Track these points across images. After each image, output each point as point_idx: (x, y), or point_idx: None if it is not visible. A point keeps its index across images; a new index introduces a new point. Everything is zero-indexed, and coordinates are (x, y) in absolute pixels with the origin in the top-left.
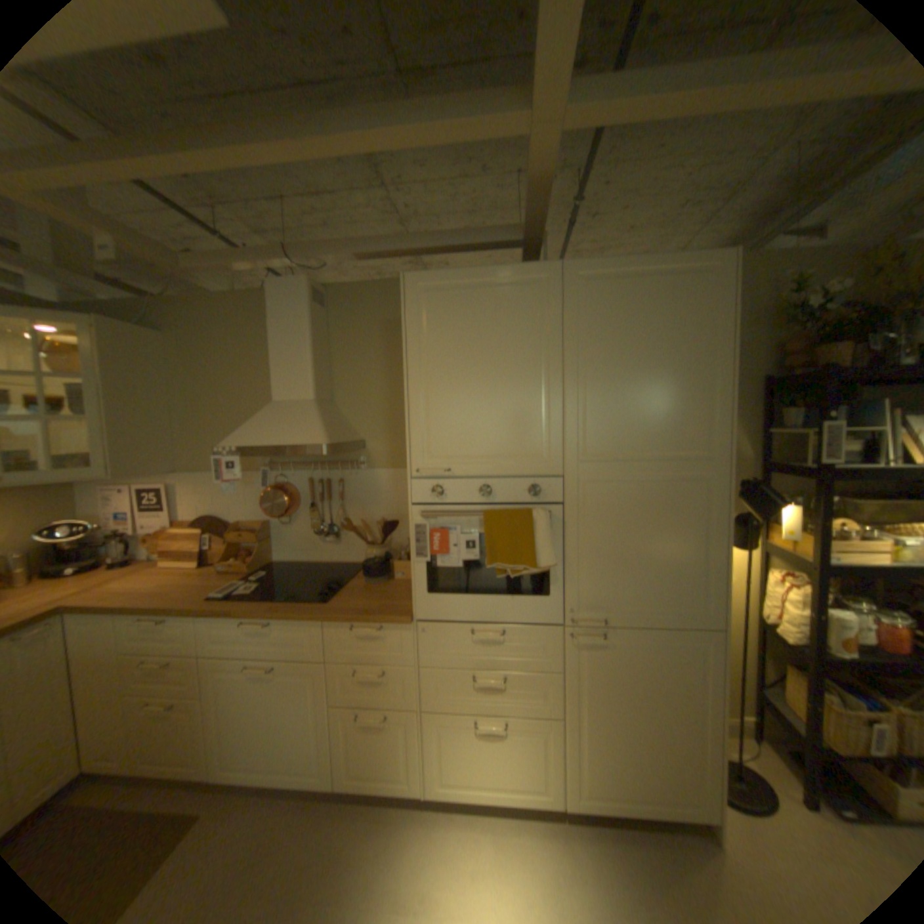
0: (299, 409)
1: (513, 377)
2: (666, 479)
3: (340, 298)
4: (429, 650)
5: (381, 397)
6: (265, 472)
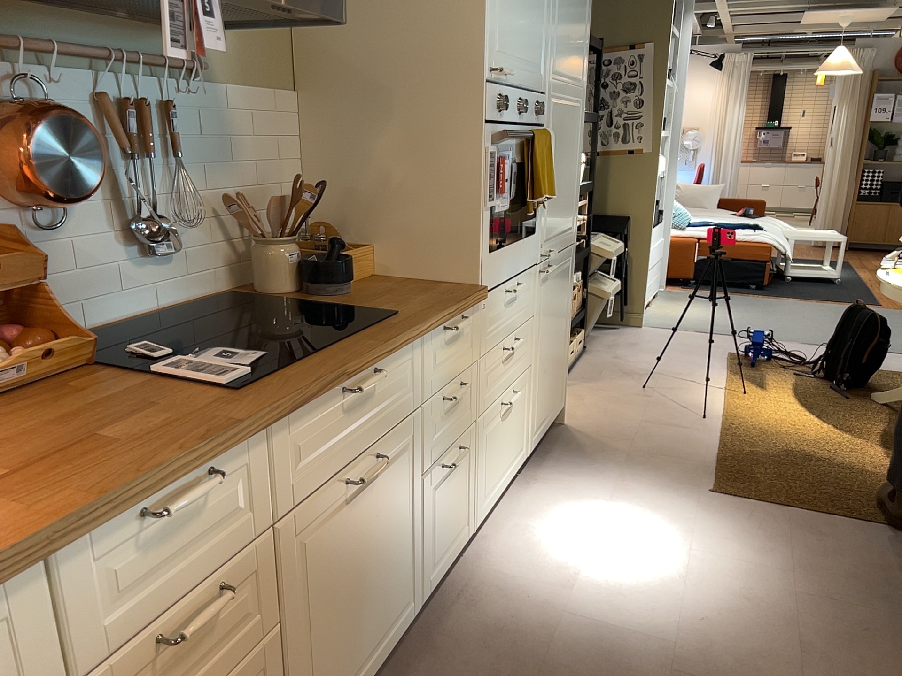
0: None
1: None
2: (572, 105)
3: None
4: (485, 330)
5: None
6: None
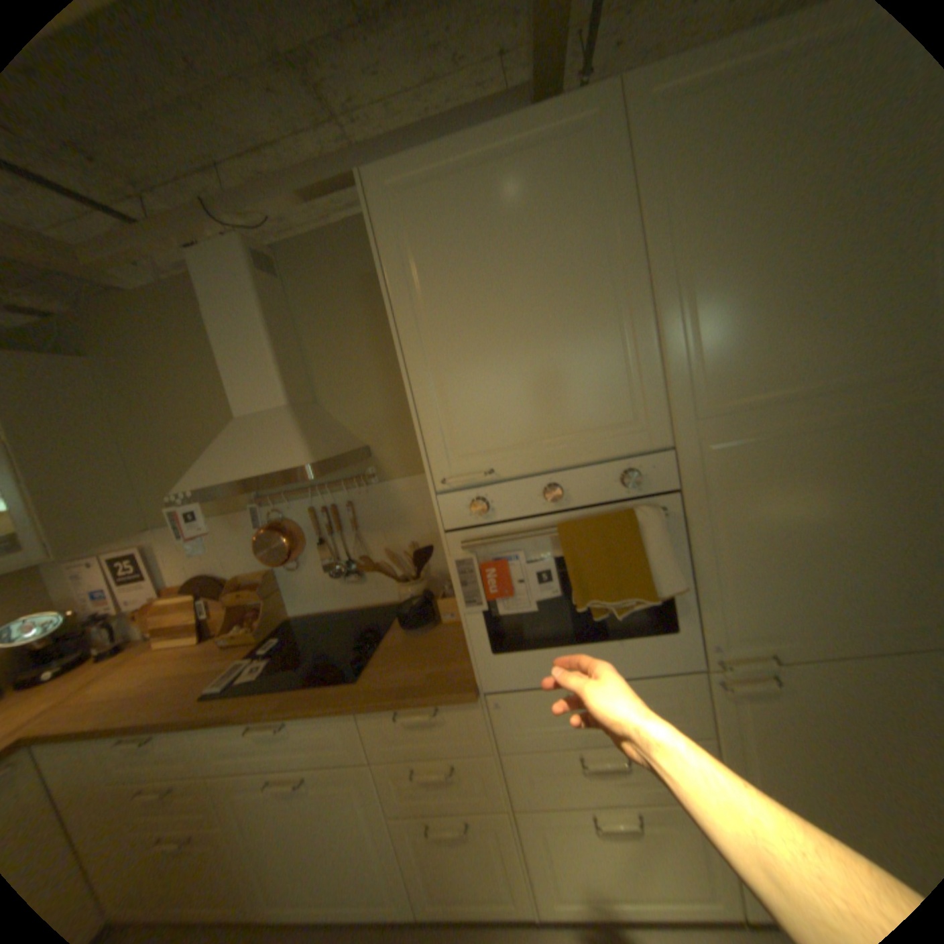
0: (267, 421)
1: (567, 302)
2: (855, 420)
3: (294, 257)
4: (509, 730)
5: (377, 383)
6: (252, 509)
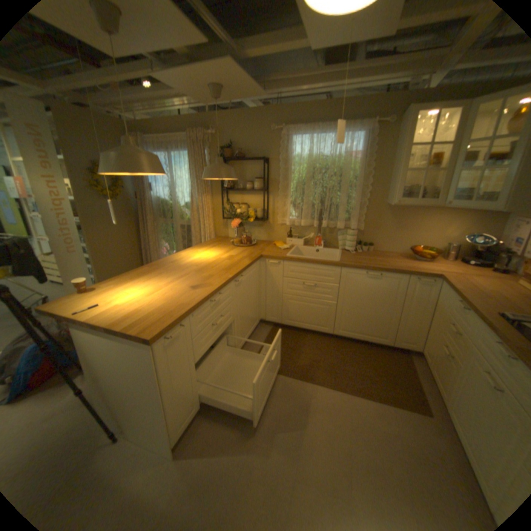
0: None
1: None
2: None
3: None
4: None
5: None
6: None
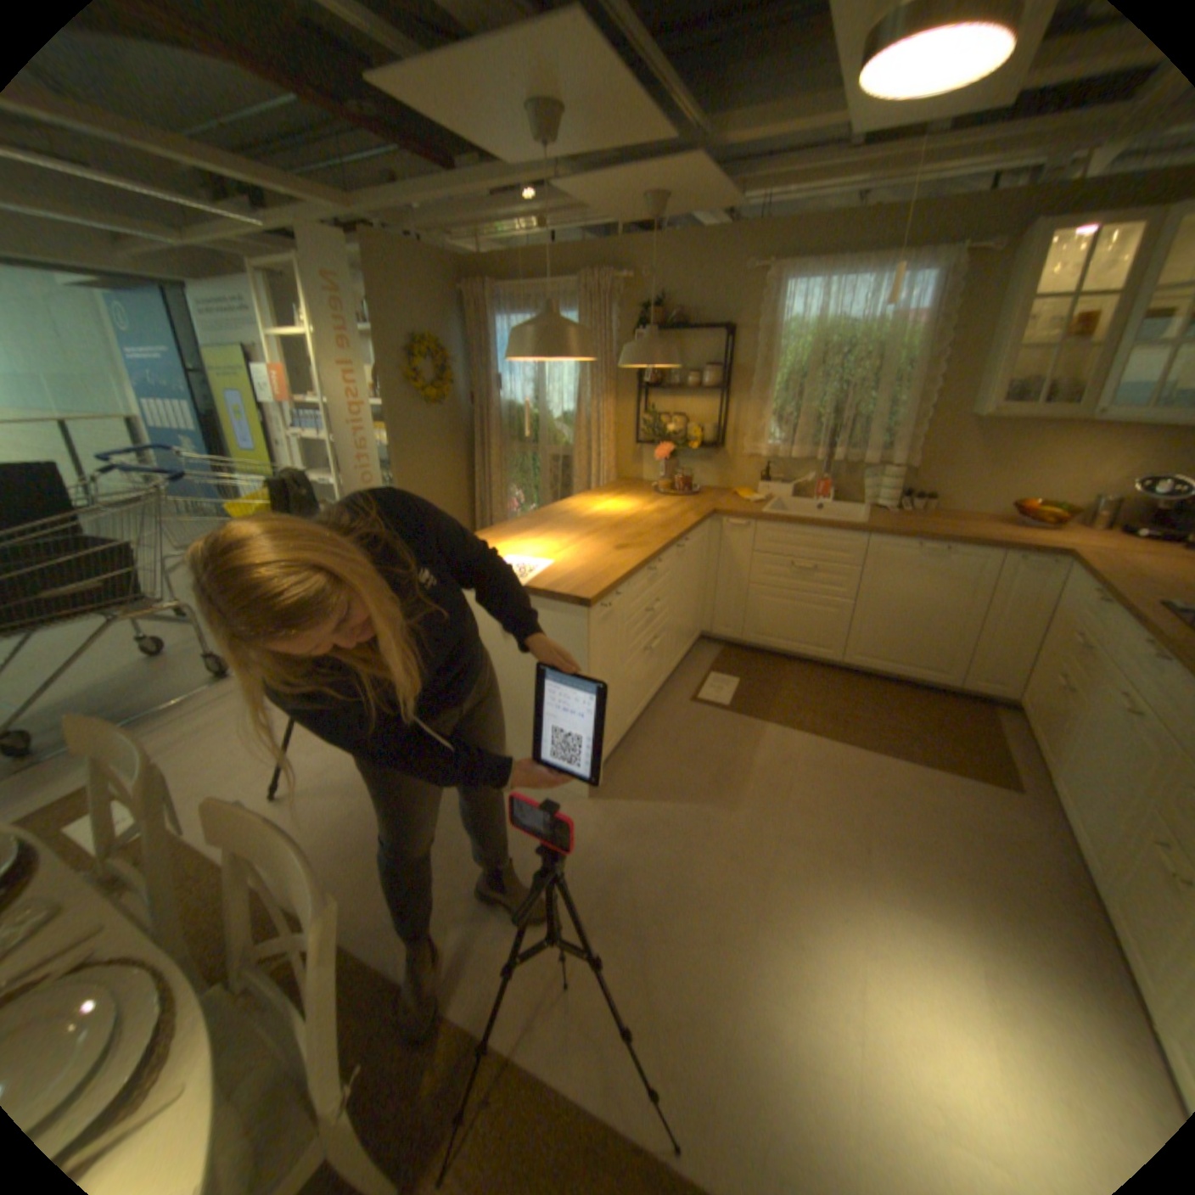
0: None
1: None
2: None
3: None
4: None
5: None
6: None
